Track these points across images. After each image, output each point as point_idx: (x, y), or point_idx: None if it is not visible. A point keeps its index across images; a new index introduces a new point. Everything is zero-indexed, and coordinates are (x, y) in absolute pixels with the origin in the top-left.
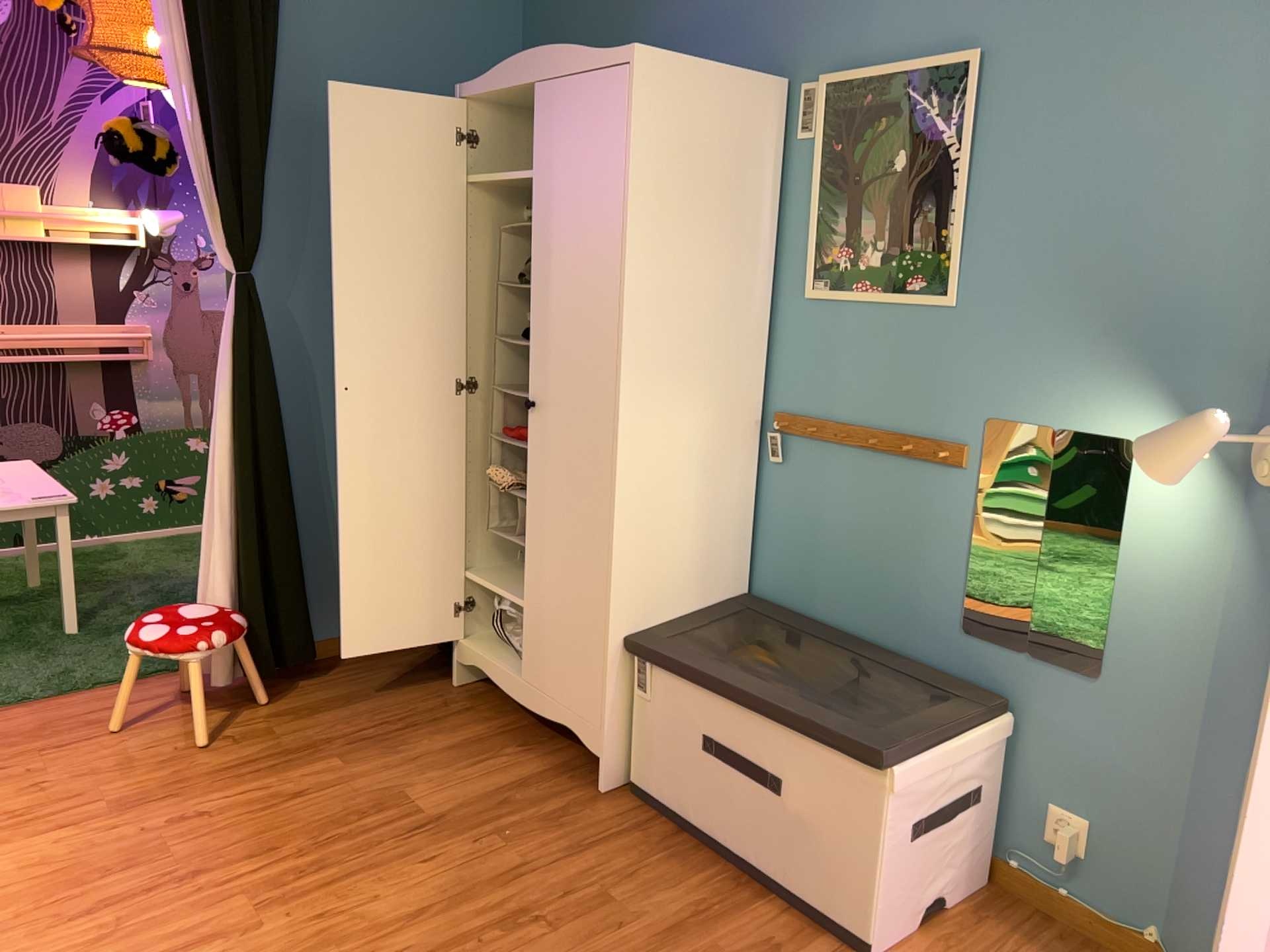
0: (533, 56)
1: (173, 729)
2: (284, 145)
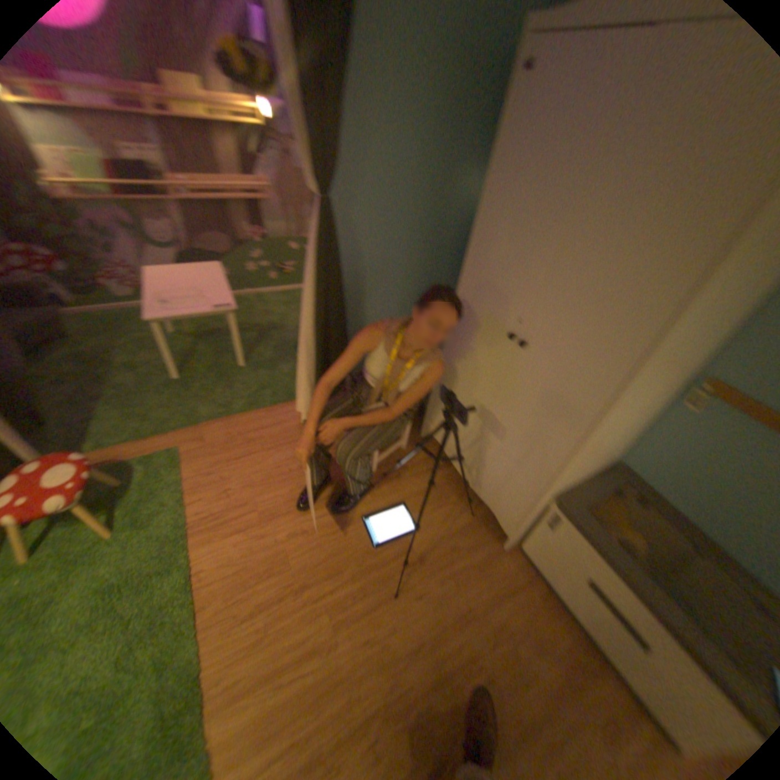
0: None
1: (287, 453)
2: (355, 74)
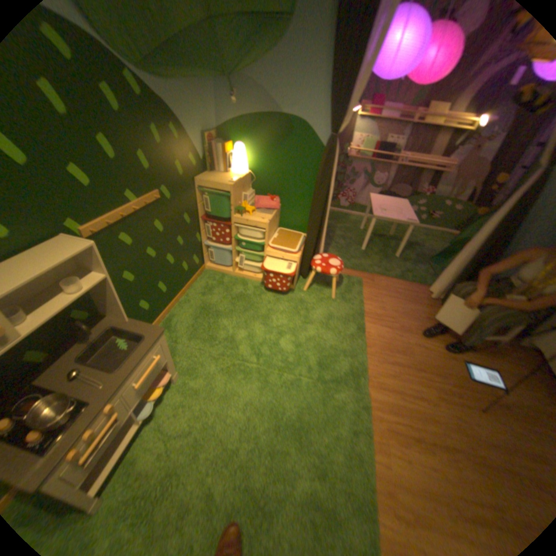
0: None
1: (418, 308)
2: None
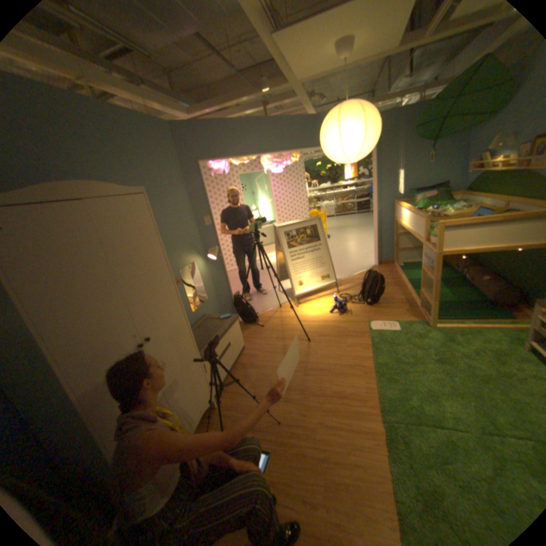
0: (72, 185)
1: None
2: None
